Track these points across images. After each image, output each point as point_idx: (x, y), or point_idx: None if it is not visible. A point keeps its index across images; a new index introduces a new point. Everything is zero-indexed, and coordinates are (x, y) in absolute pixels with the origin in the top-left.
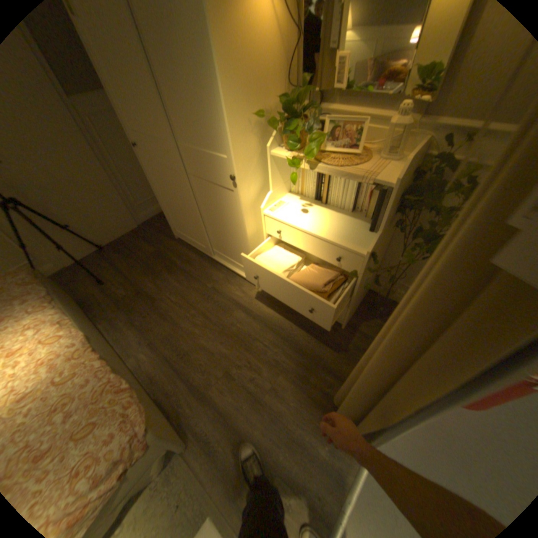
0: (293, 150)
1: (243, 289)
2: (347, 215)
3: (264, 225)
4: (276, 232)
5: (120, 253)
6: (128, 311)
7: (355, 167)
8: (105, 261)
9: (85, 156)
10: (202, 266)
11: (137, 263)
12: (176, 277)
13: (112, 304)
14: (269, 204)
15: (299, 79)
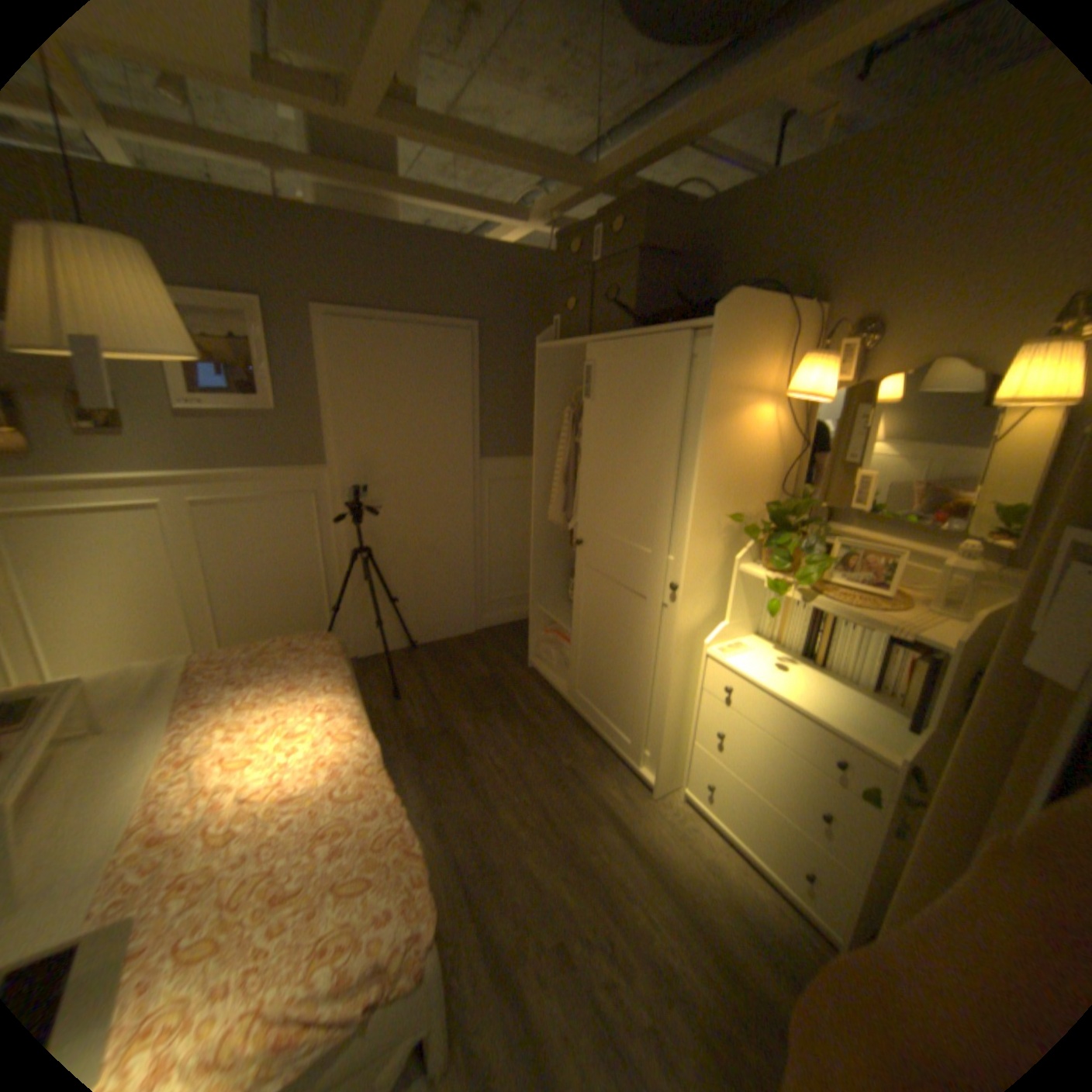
0: (776, 572)
1: (627, 789)
2: (866, 695)
3: (700, 674)
4: (723, 689)
5: (438, 660)
6: (422, 753)
7: (884, 612)
8: (413, 666)
9: (464, 520)
10: (561, 723)
11: (459, 684)
12: (514, 726)
13: (401, 732)
14: (720, 640)
15: (798, 488)
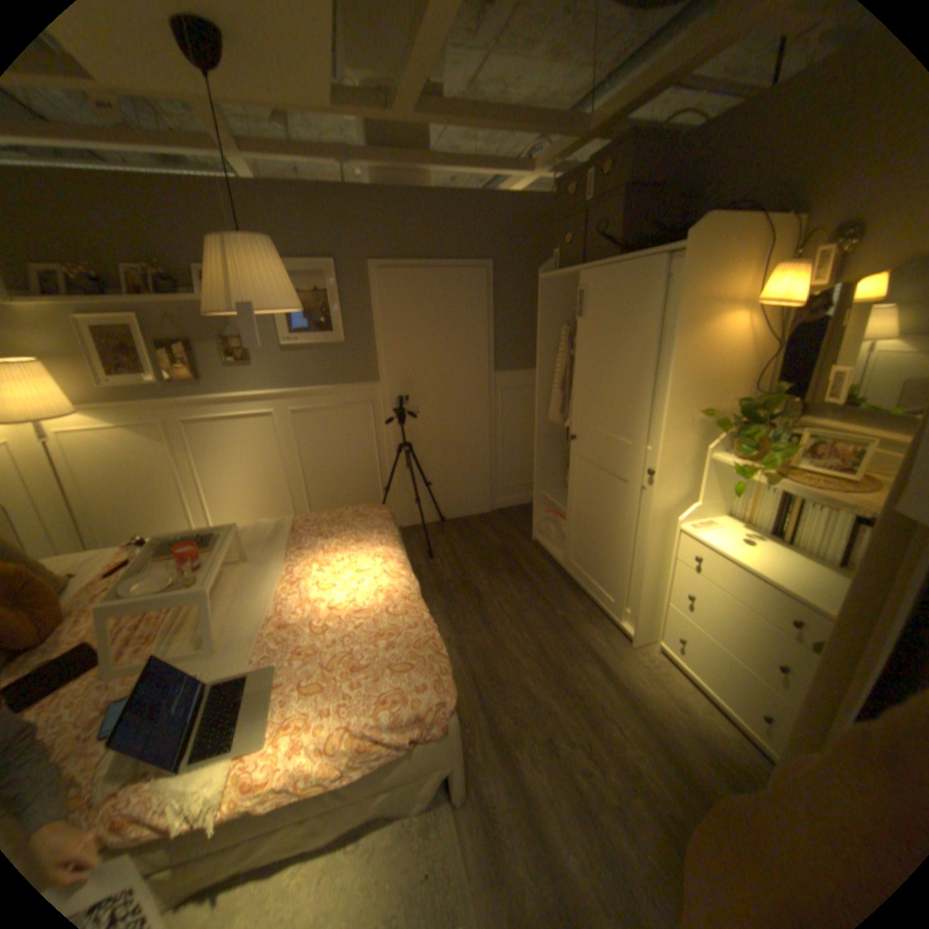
0: (747, 461)
1: (609, 639)
2: (829, 569)
3: (675, 548)
4: (693, 559)
5: (460, 532)
6: (448, 598)
7: (845, 494)
8: (441, 535)
9: (480, 422)
10: (556, 585)
11: (476, 551)
12: (518, 584)
13: (433, 582)
14: (692, 518)
15: (773, 386)
